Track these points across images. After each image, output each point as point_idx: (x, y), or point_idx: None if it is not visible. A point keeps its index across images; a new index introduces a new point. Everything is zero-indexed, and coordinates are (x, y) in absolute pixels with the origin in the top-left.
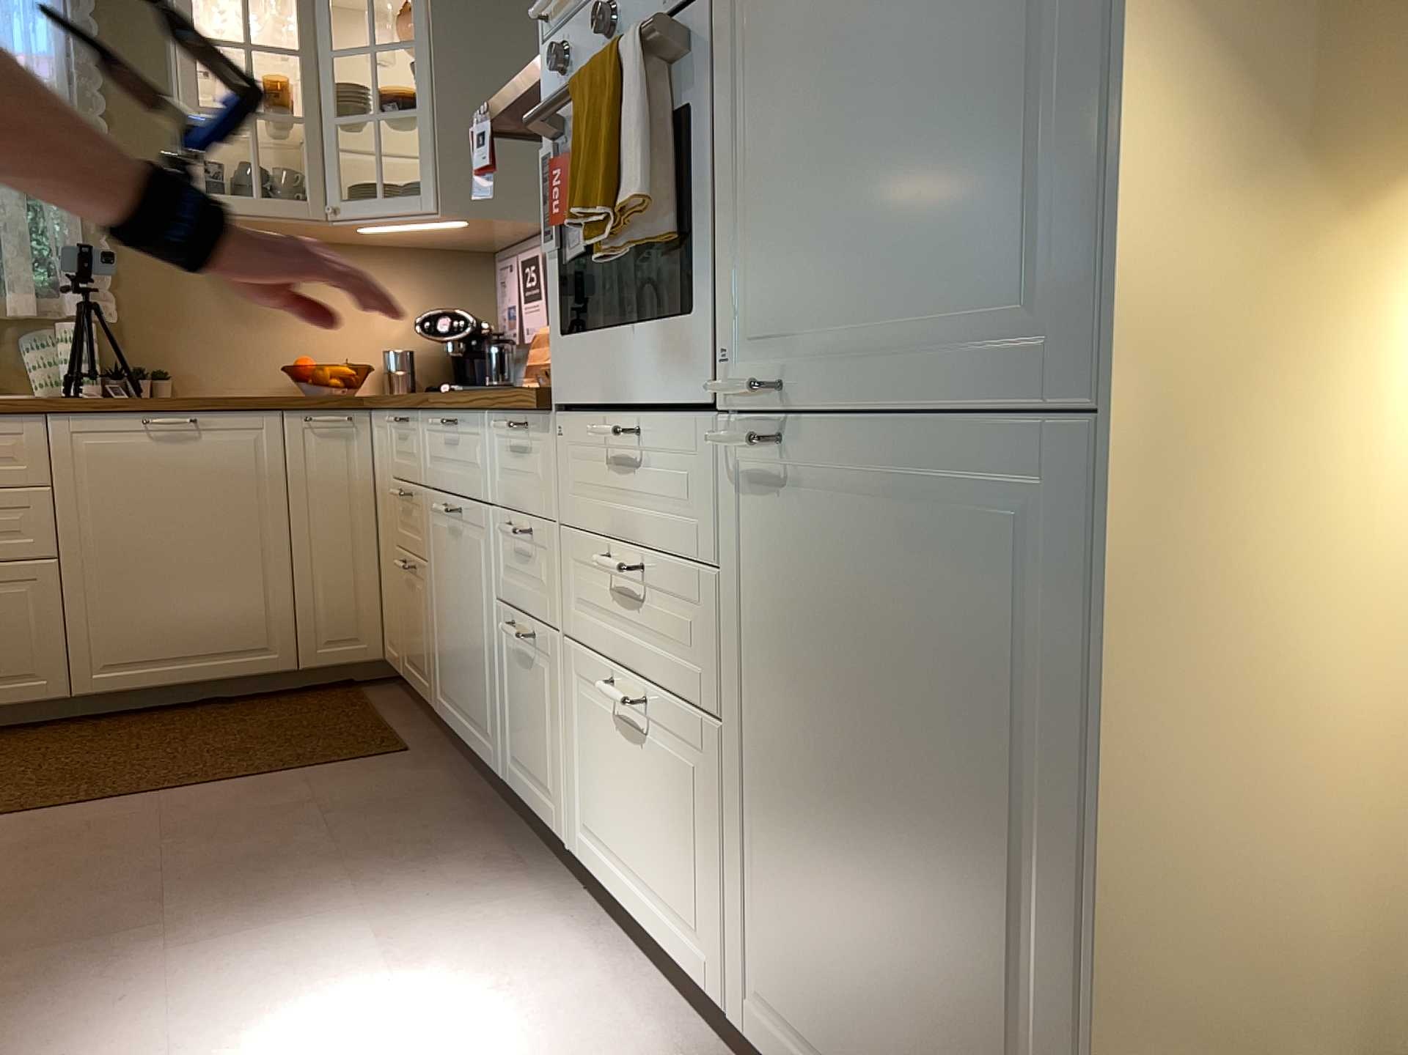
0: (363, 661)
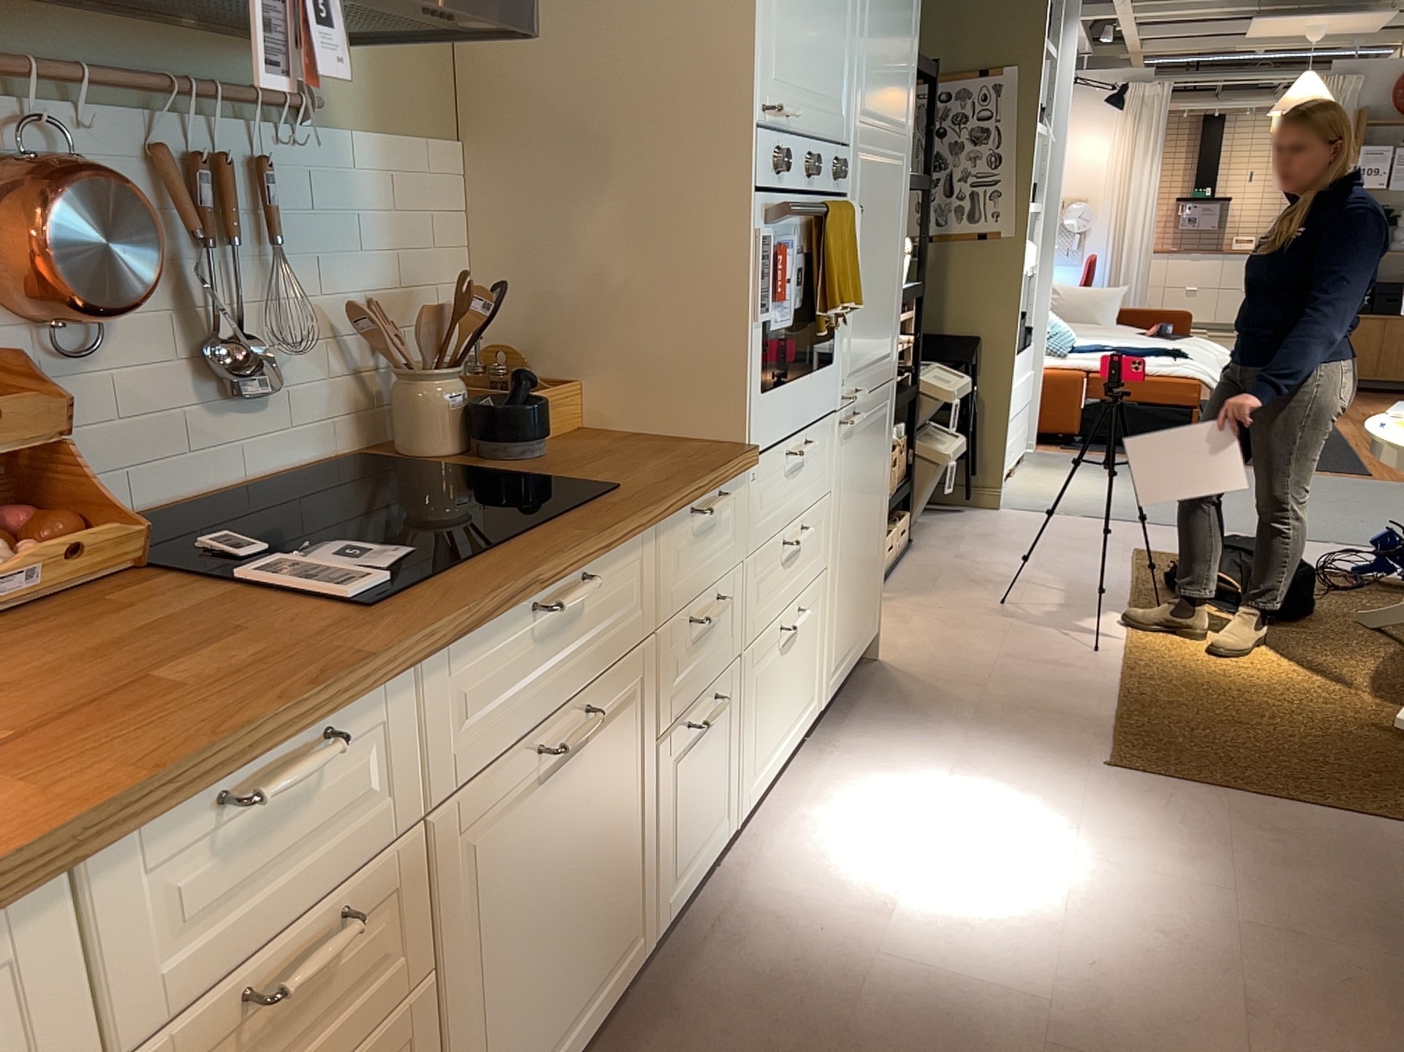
0: None
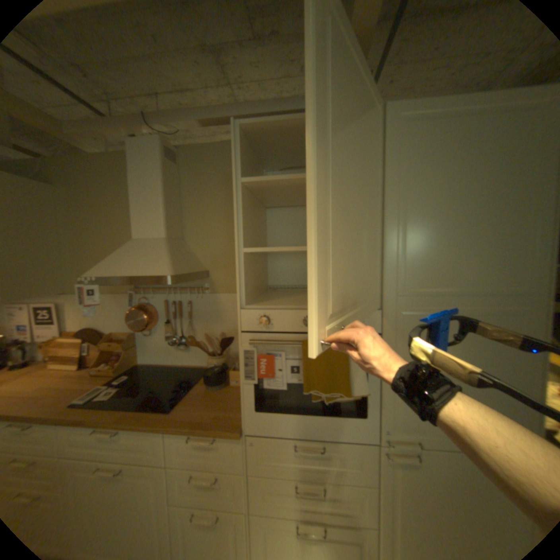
0: None
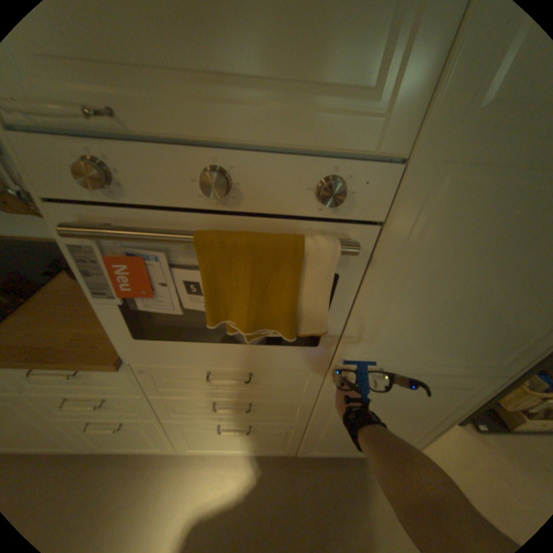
0: None
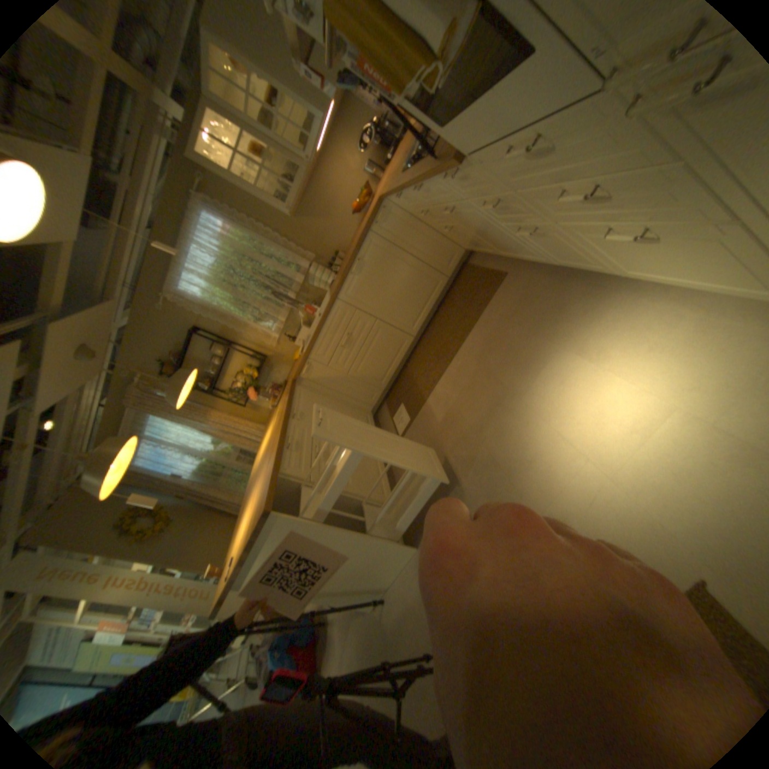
0: (462, 255)
